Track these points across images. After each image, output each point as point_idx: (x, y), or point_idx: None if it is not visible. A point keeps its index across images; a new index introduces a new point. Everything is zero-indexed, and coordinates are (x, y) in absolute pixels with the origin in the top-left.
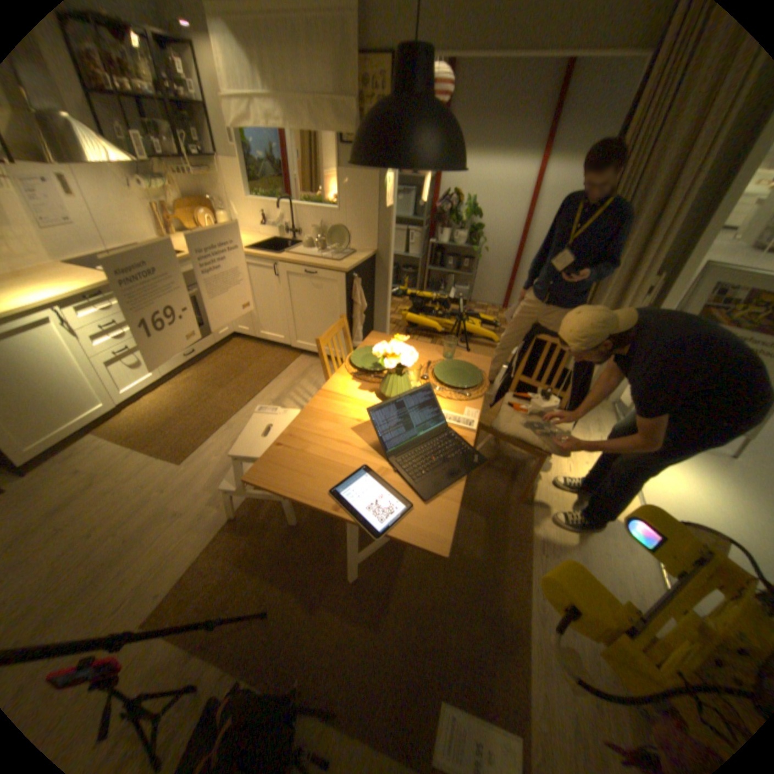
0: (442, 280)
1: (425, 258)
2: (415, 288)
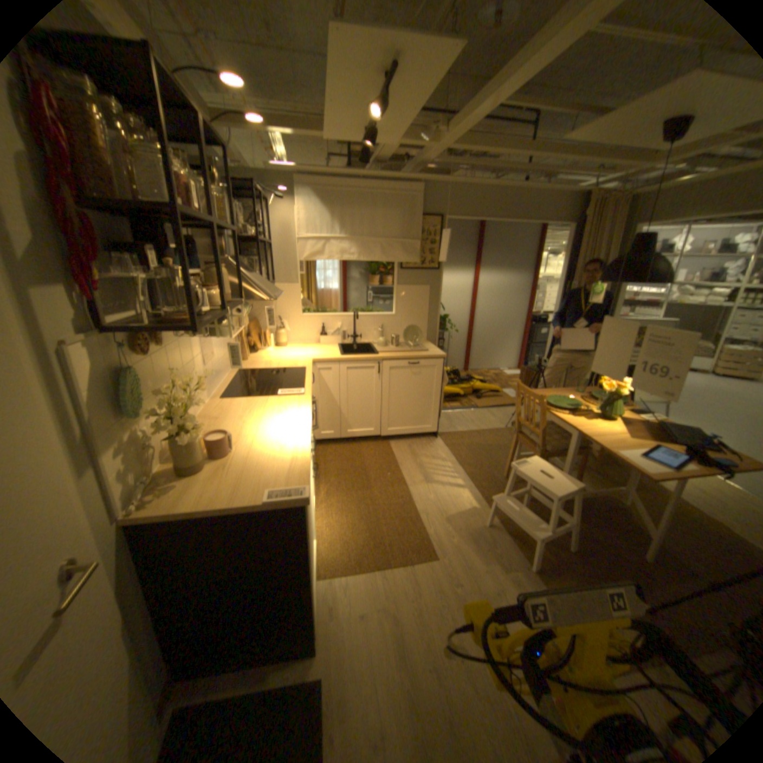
0: None
1: None
2: None
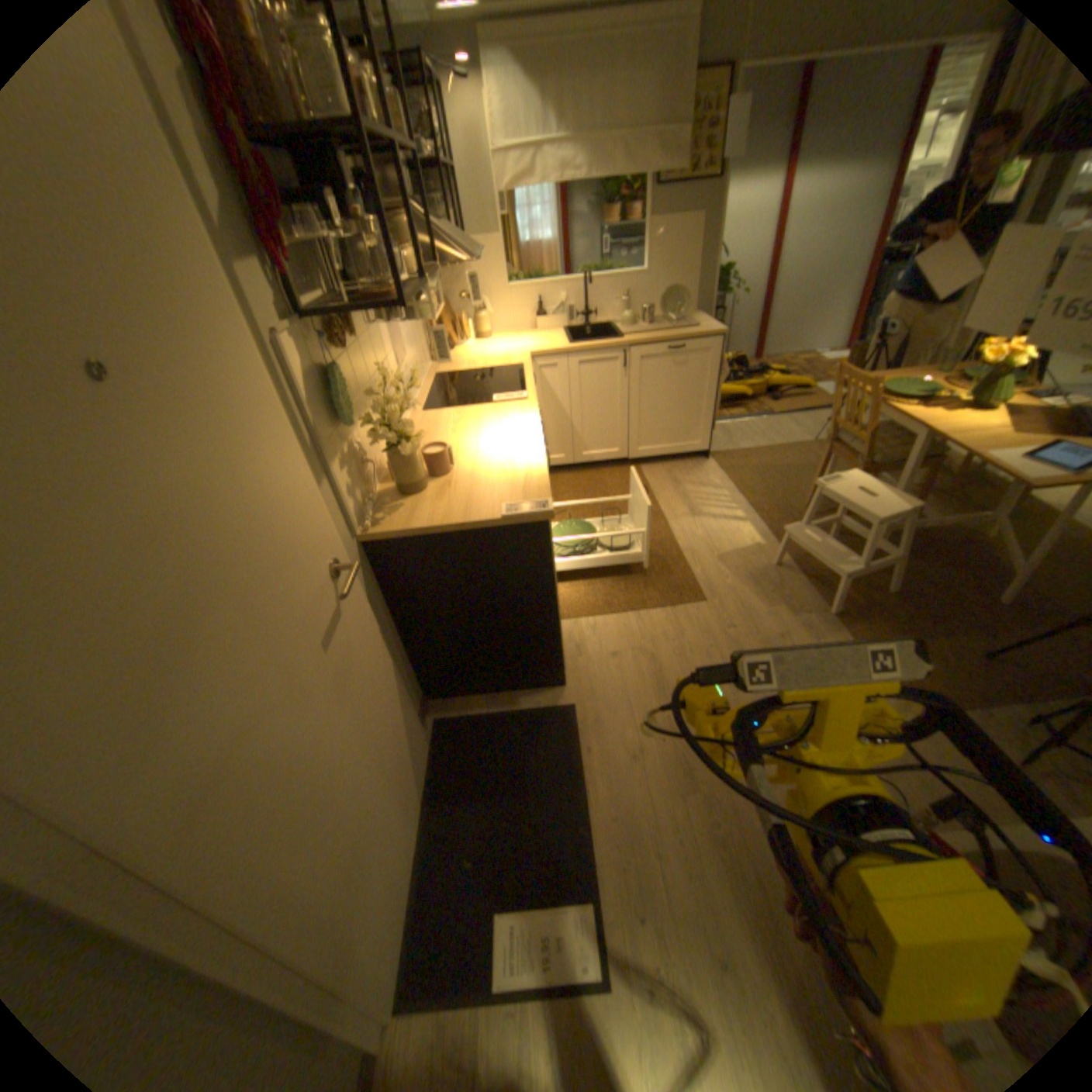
0: None
1: None
2: None
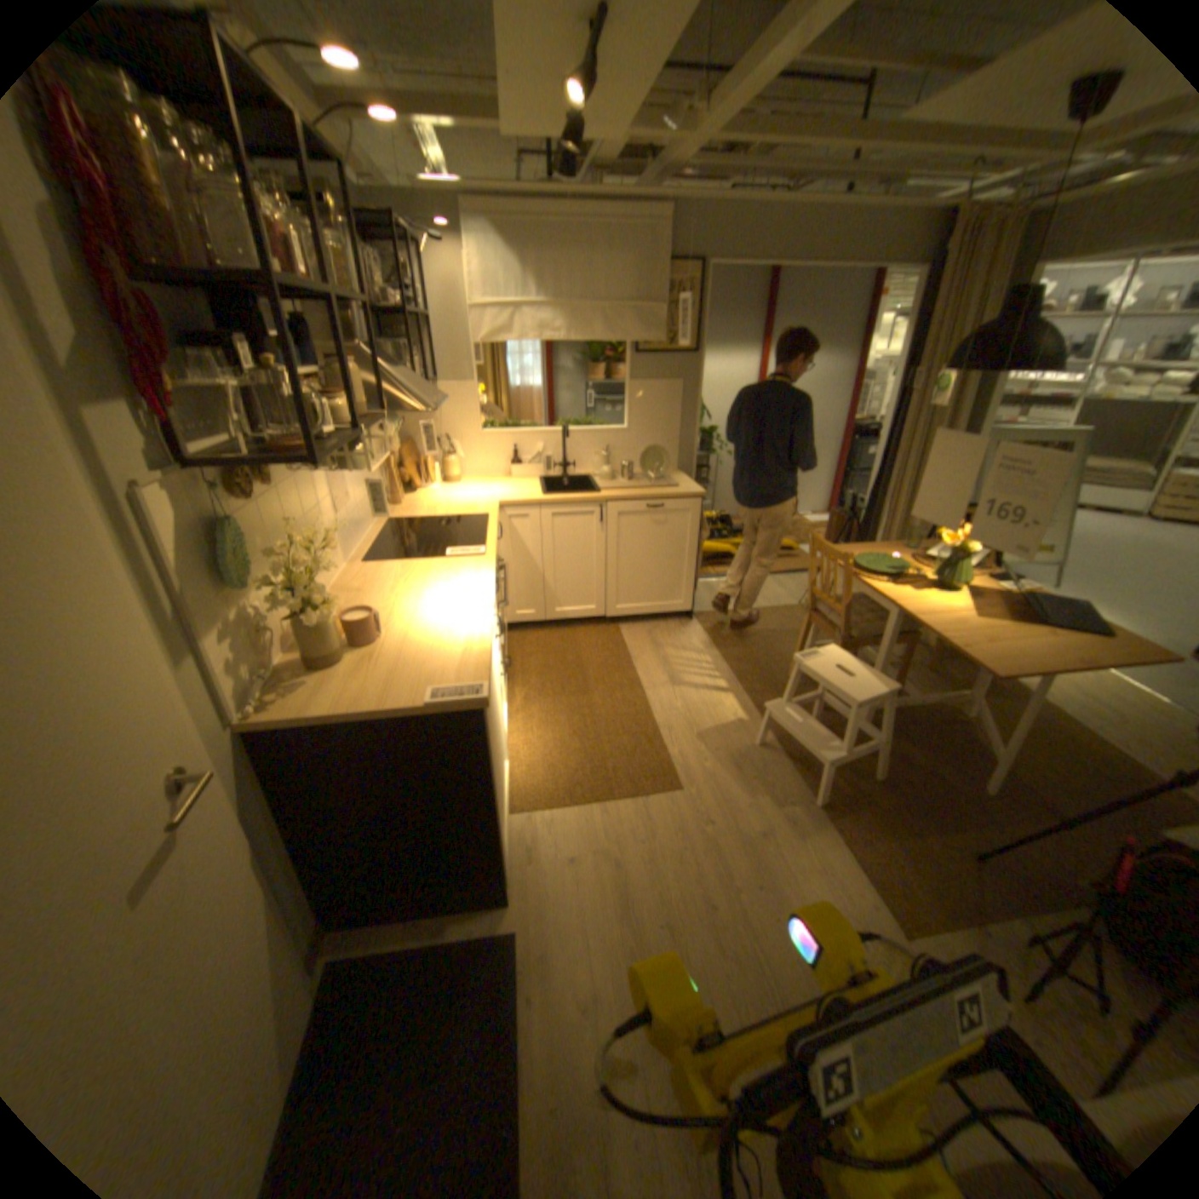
0: None
1: None
2: None
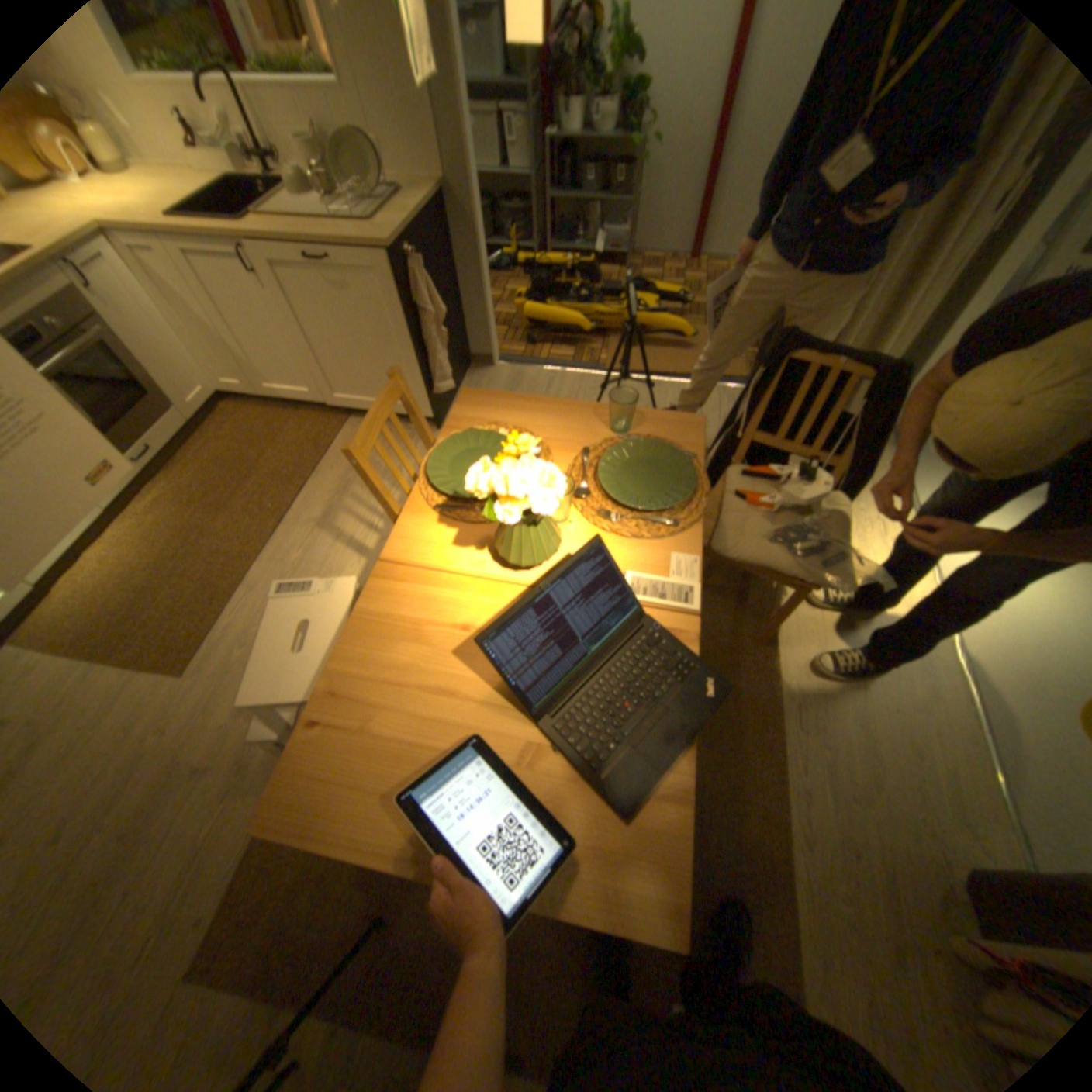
0: (577, 215)
1: (539, 173)
2: (531, 241)
